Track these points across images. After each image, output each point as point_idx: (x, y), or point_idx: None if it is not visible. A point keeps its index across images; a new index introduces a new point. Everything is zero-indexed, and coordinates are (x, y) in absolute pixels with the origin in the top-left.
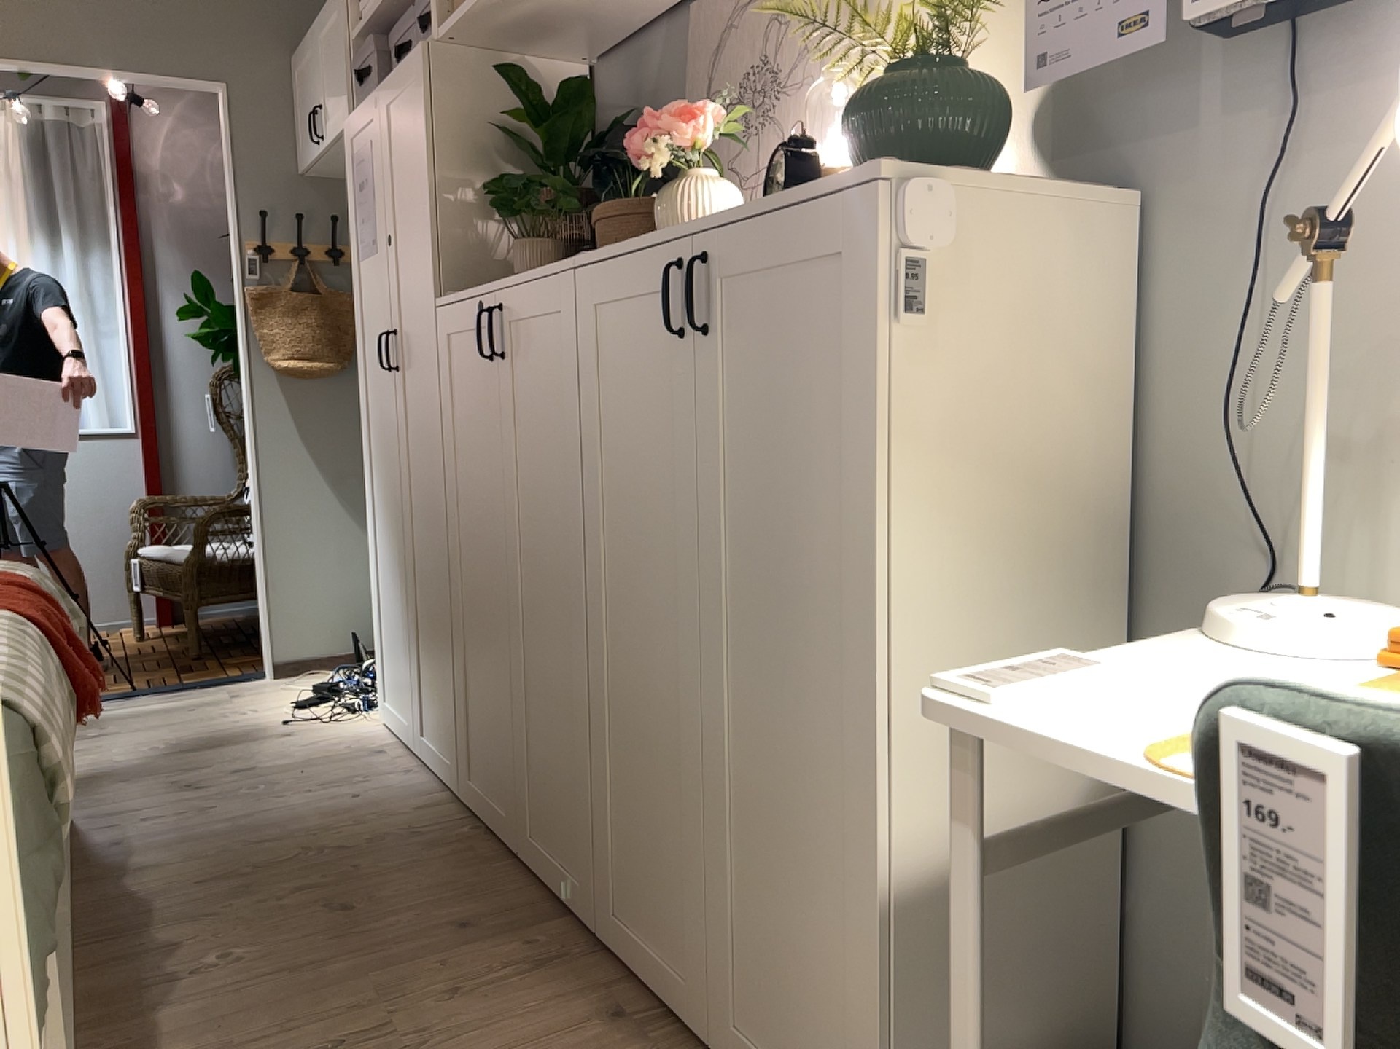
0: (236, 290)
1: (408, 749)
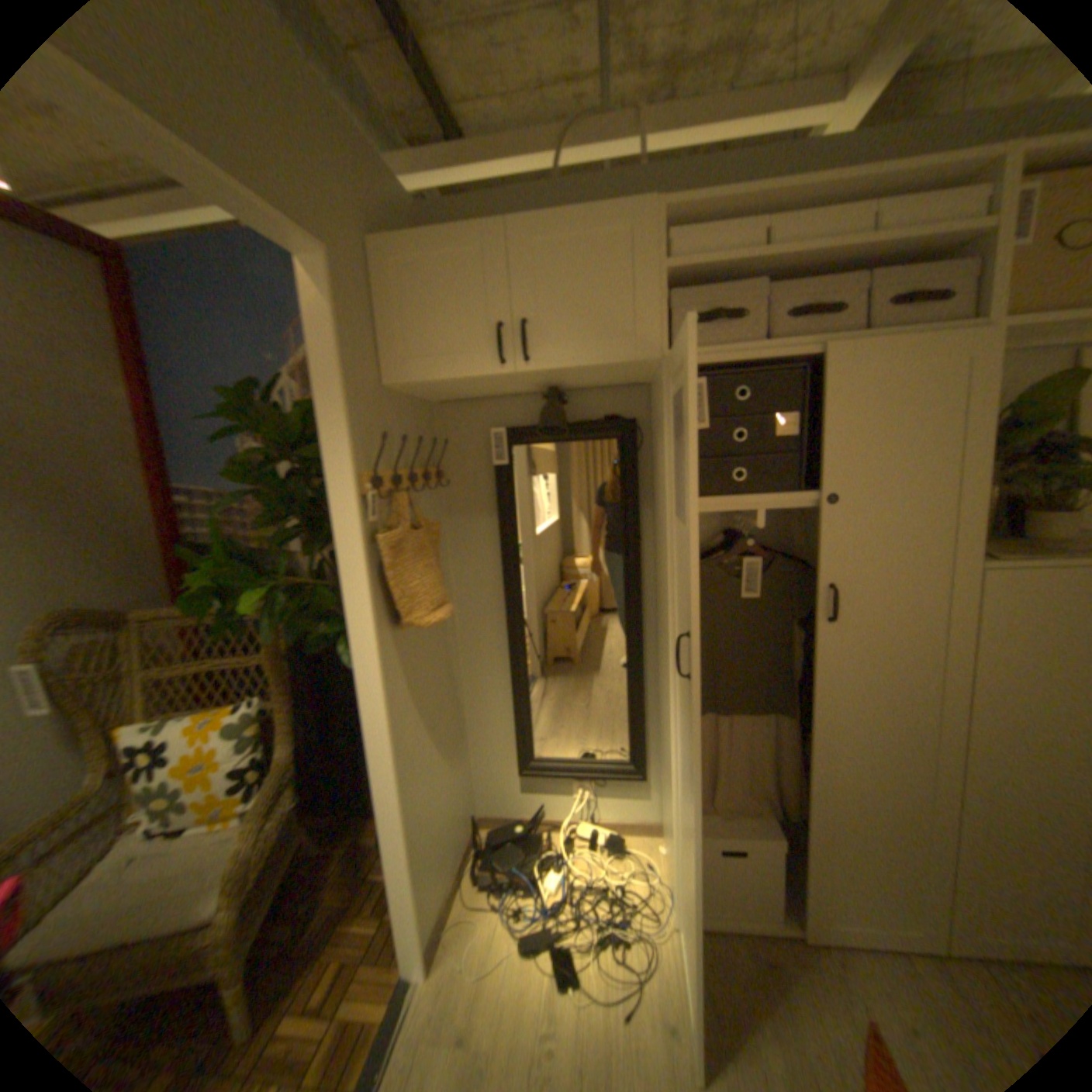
0: (349, 541)
1: (778, 946)
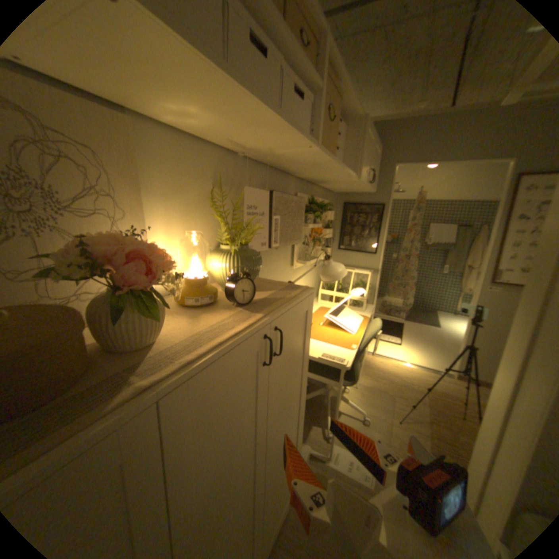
0: None
1: None
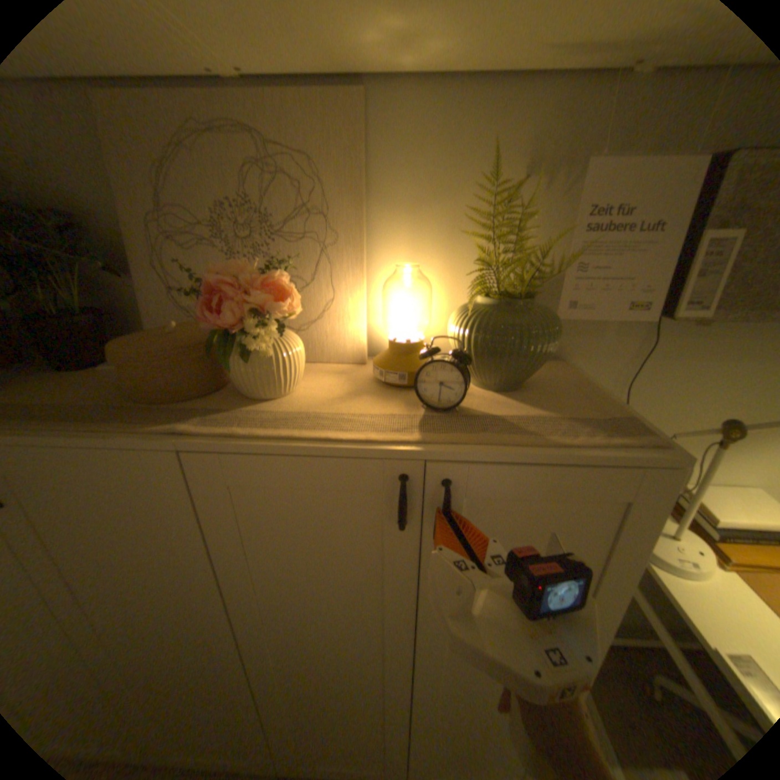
0: None
1: None
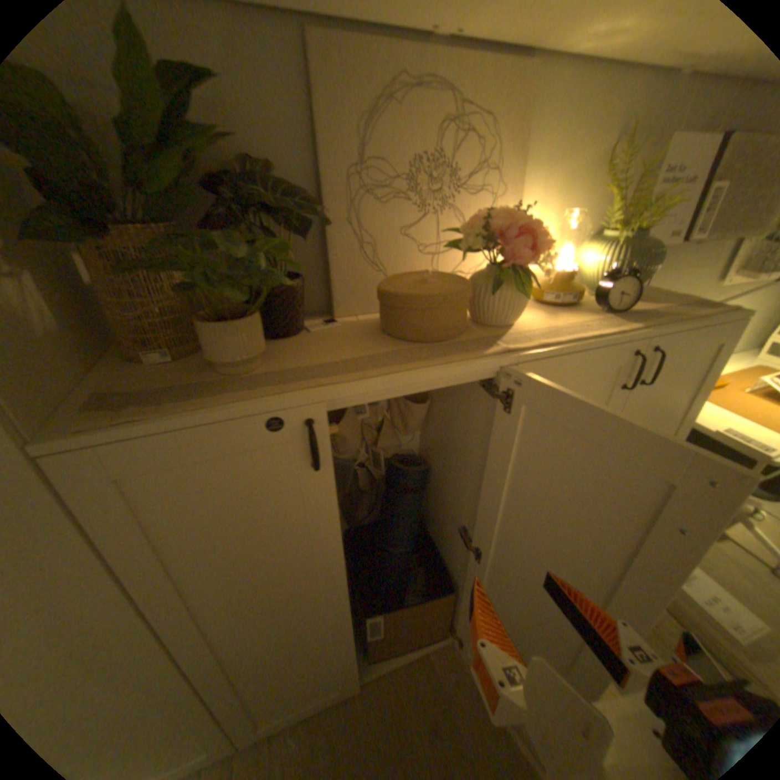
0: None
1: None
